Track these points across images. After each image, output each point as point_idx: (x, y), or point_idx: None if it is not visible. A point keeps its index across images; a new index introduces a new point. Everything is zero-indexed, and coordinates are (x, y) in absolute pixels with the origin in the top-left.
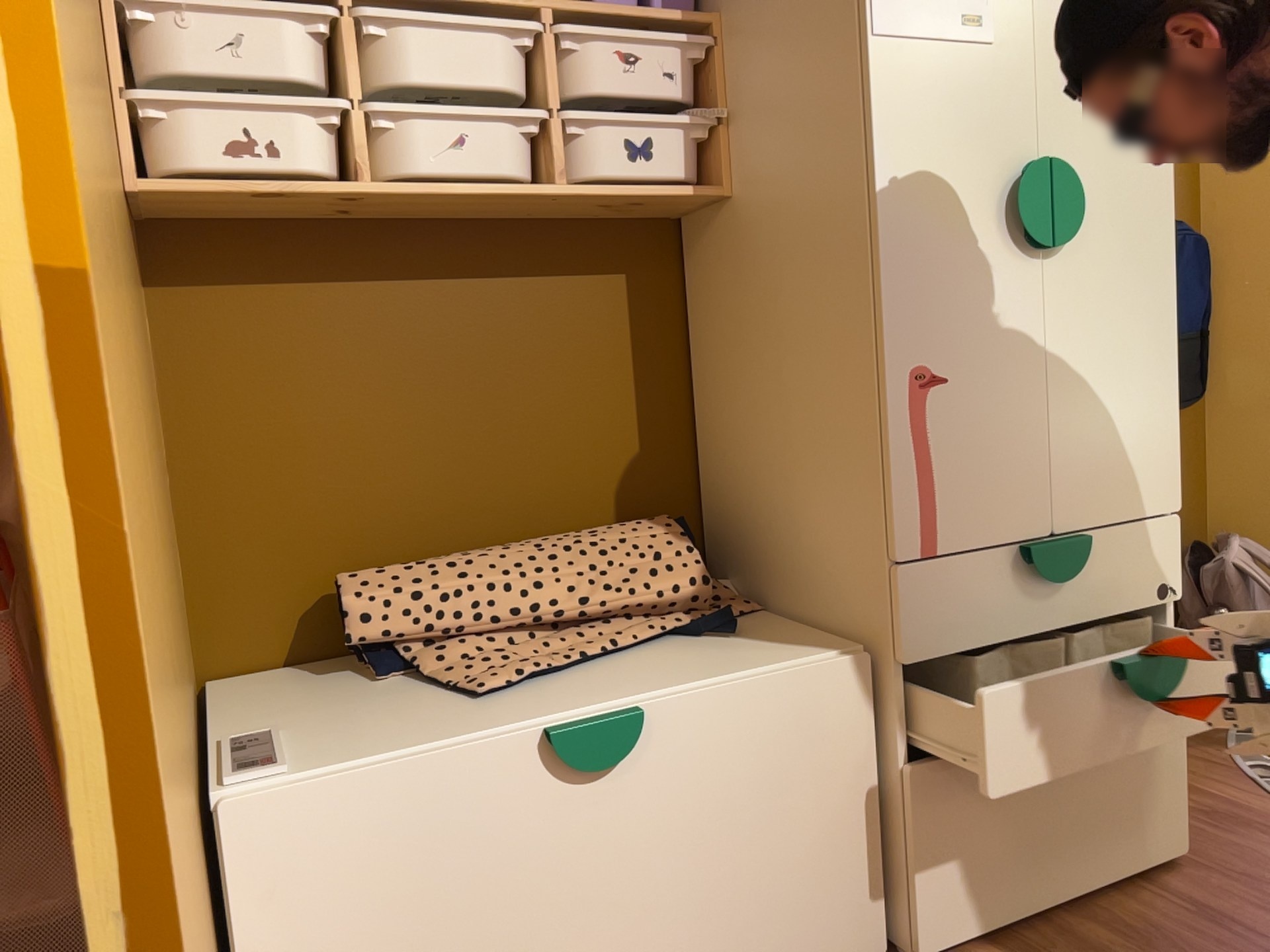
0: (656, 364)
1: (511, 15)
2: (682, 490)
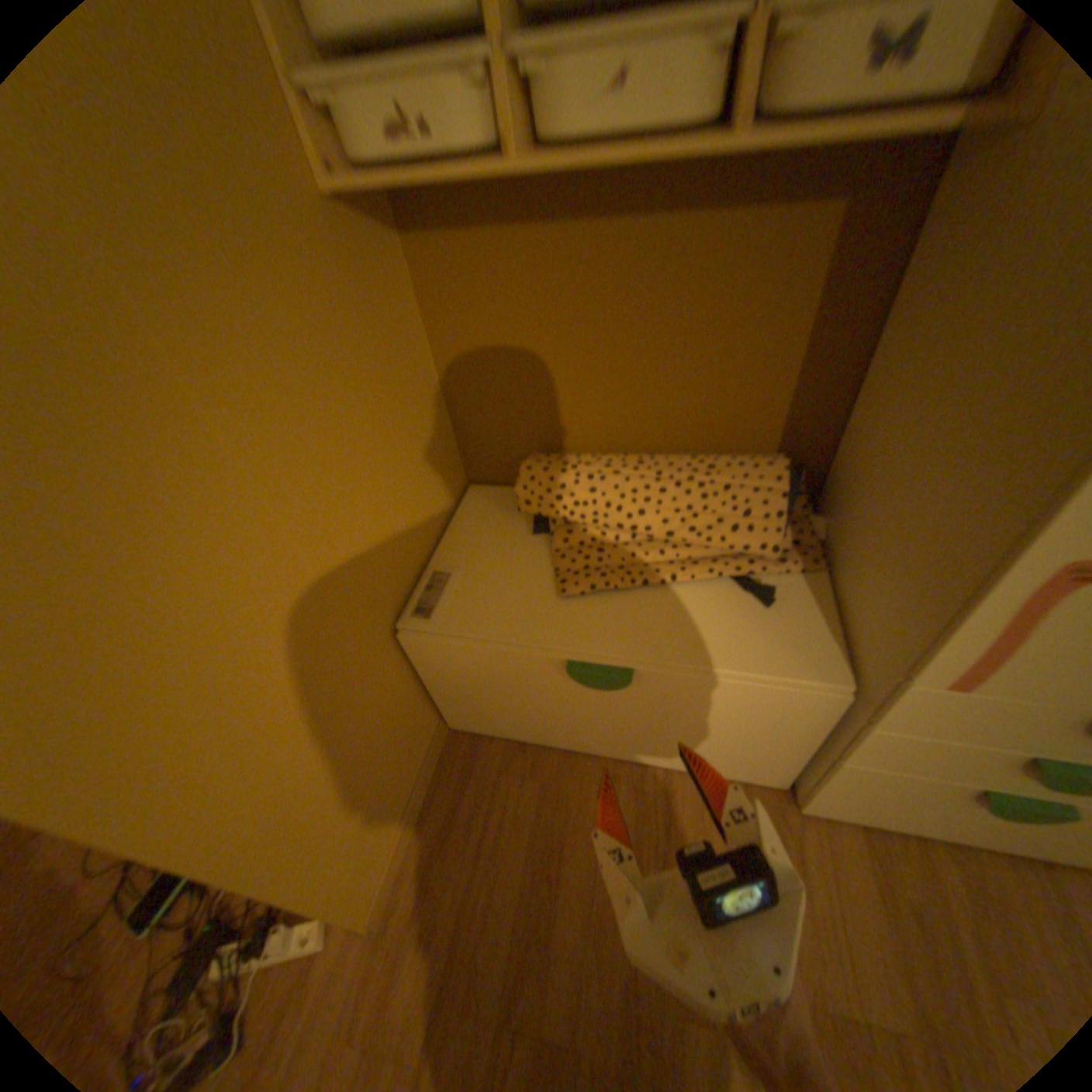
0: (841, 312)
1: None
2: (820, 430)
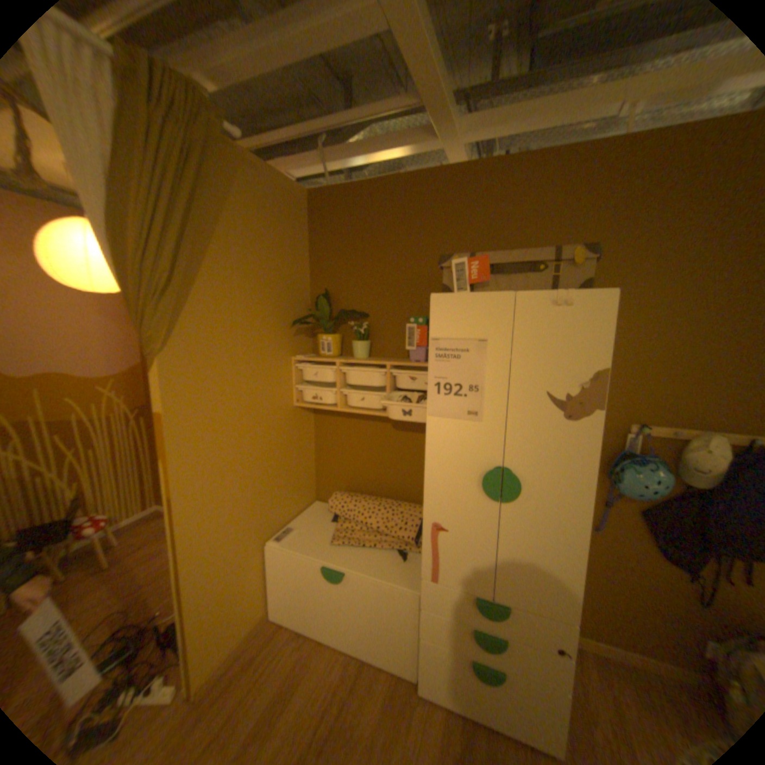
0: None
1: (376, 367)
2: None
